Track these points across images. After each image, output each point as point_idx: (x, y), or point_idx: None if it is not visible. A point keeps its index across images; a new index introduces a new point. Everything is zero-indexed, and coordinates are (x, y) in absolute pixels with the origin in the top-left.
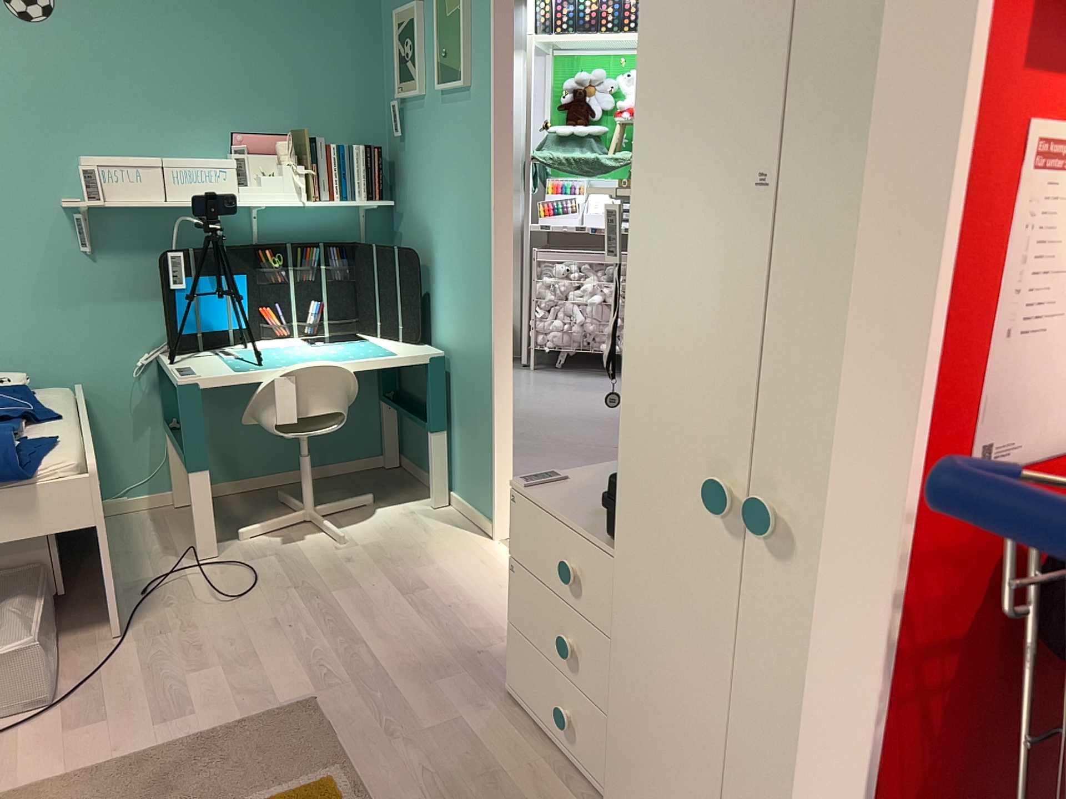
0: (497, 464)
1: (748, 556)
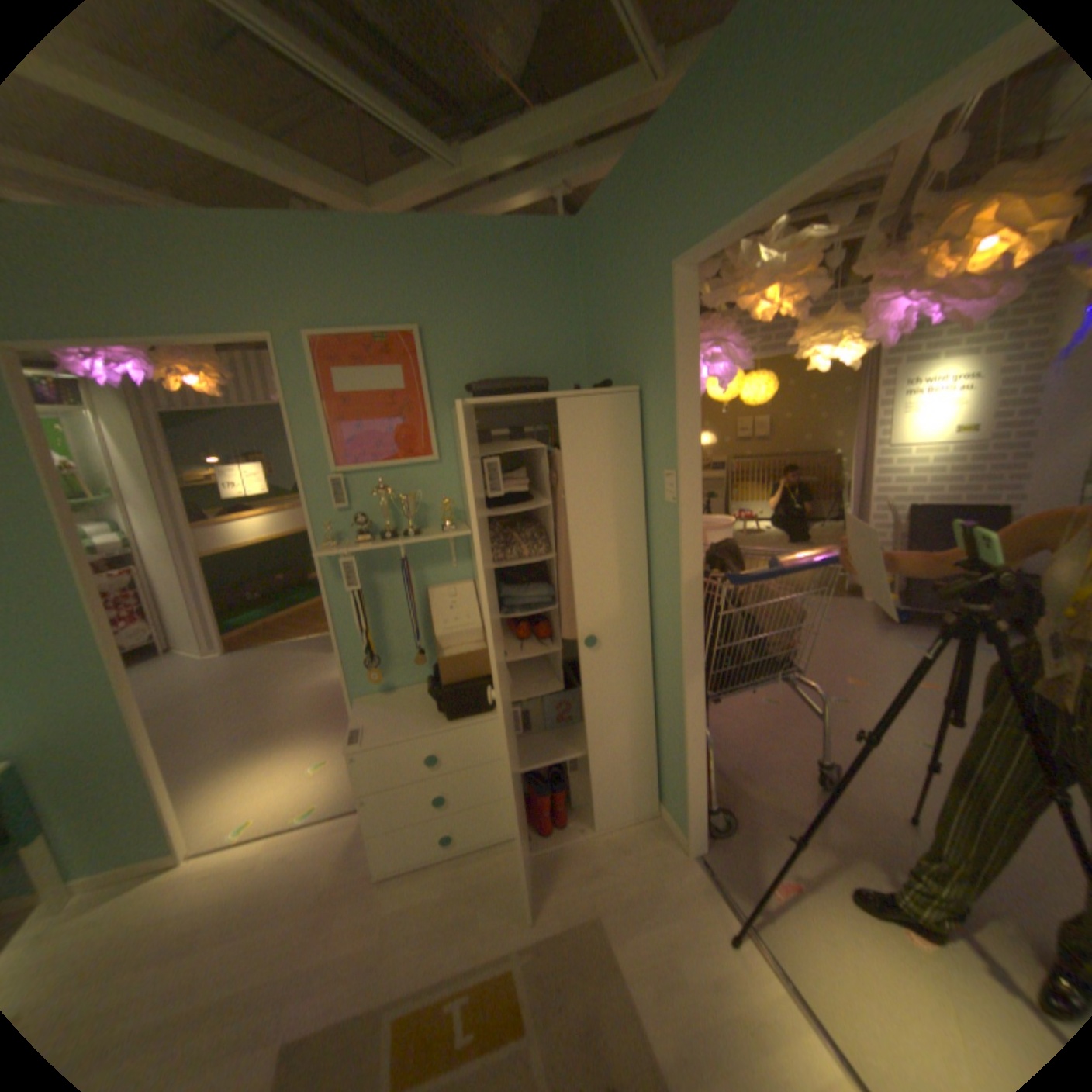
0: (161, 805)
1: (581, 661)
